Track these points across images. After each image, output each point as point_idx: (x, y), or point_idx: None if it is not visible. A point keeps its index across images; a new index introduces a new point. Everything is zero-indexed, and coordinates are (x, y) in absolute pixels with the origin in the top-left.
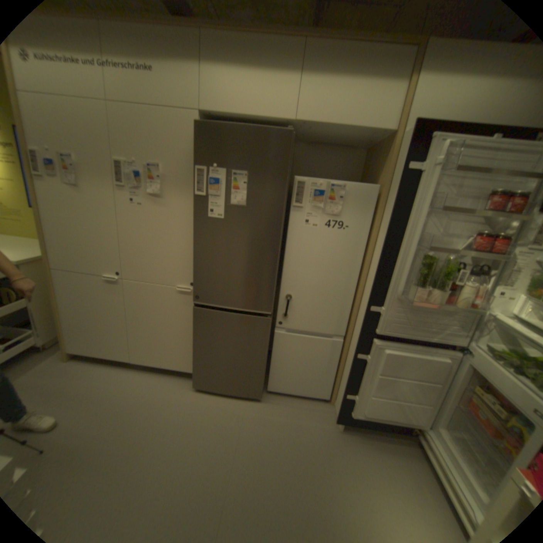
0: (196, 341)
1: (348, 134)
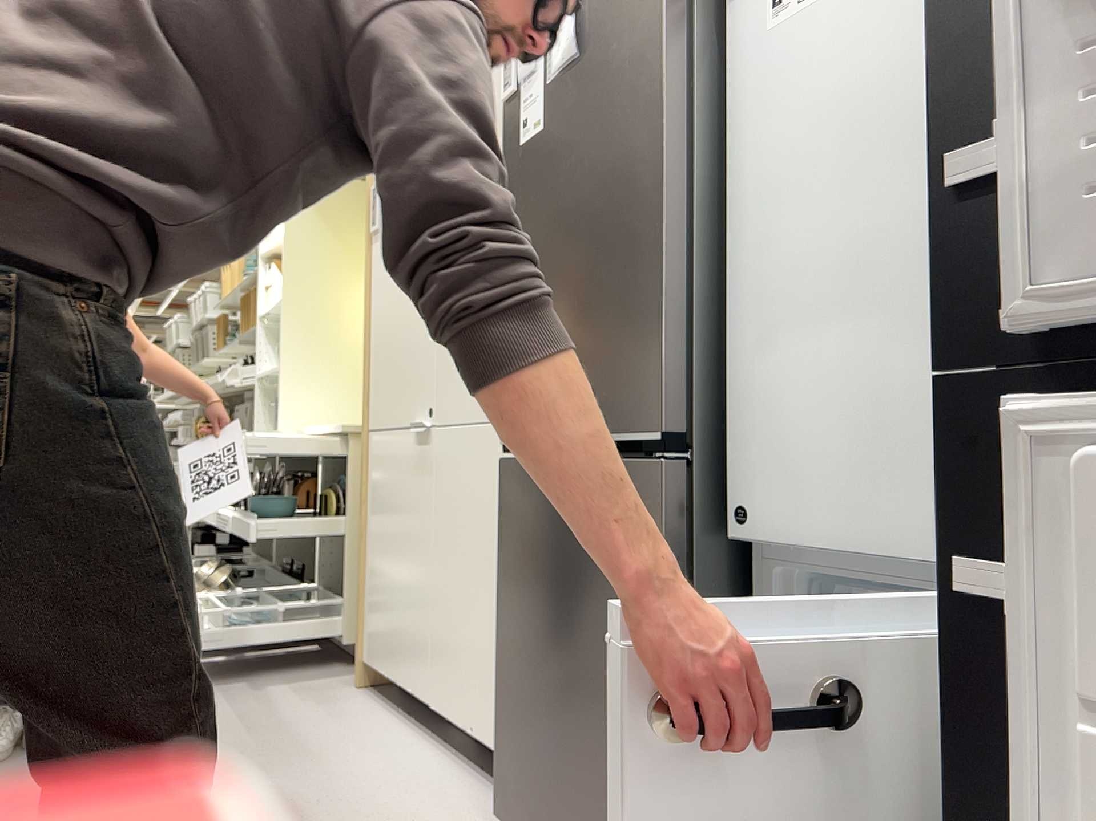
0: (503, 602)
1: None
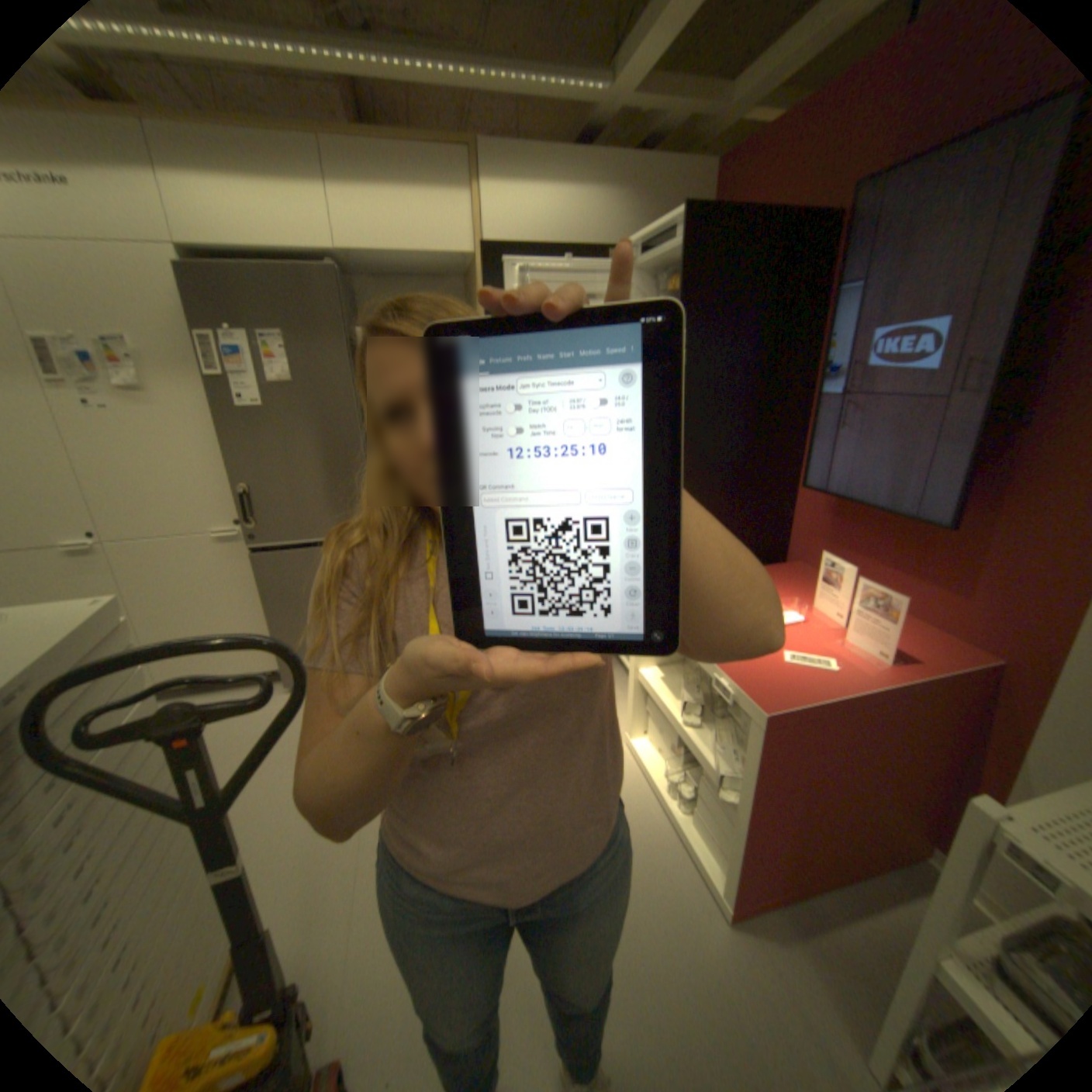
0: (270, 610)
1: (420, 262)
